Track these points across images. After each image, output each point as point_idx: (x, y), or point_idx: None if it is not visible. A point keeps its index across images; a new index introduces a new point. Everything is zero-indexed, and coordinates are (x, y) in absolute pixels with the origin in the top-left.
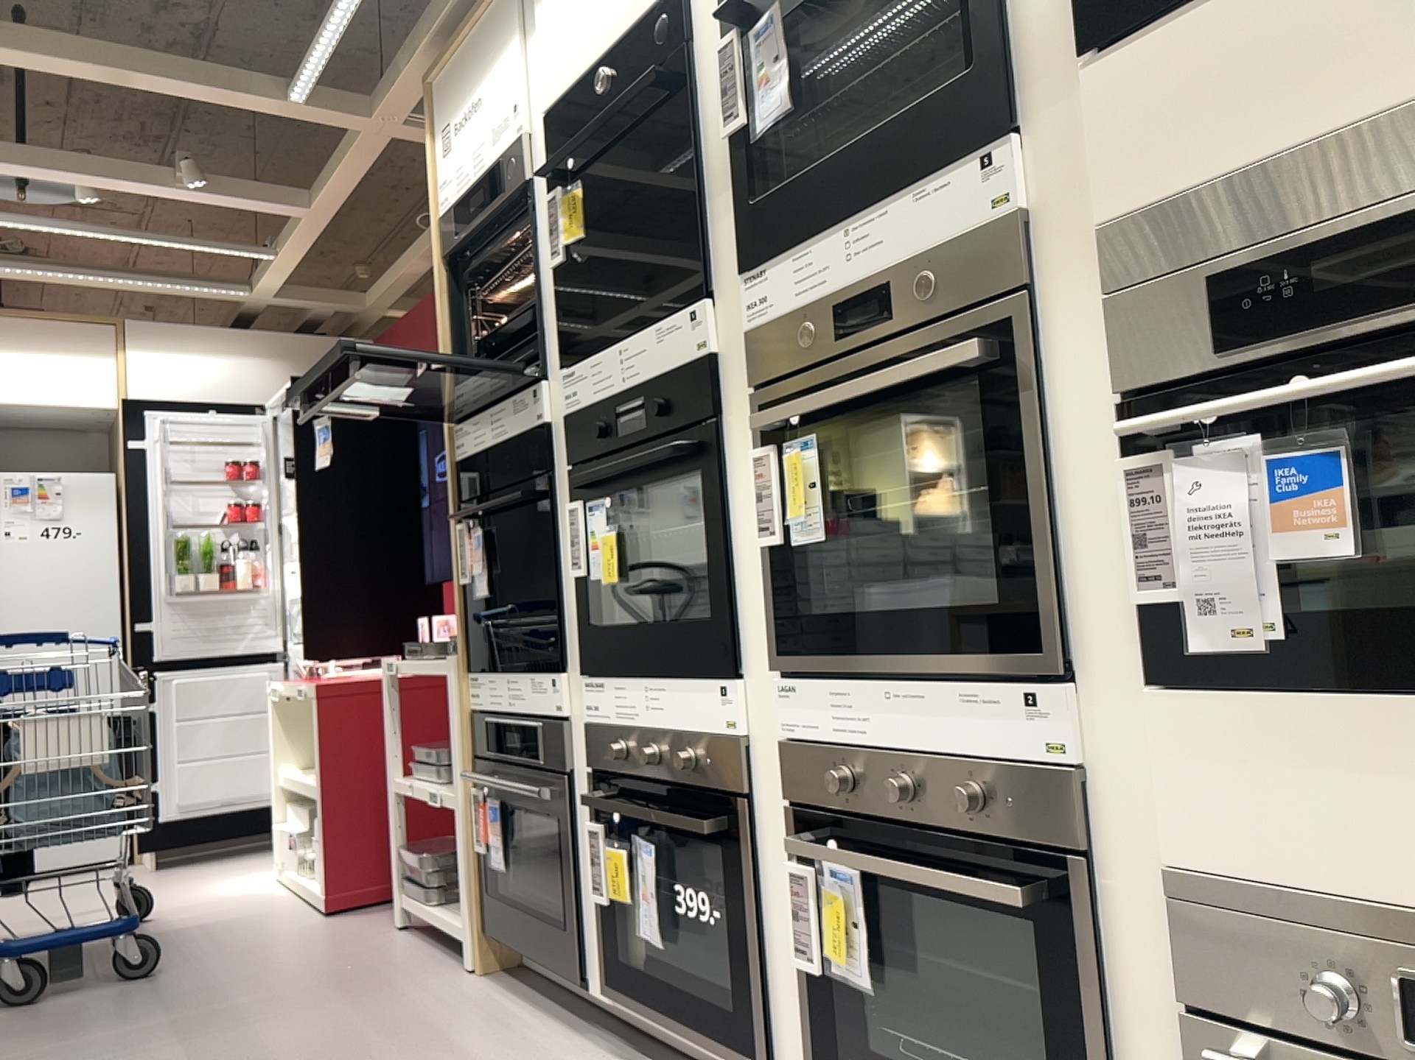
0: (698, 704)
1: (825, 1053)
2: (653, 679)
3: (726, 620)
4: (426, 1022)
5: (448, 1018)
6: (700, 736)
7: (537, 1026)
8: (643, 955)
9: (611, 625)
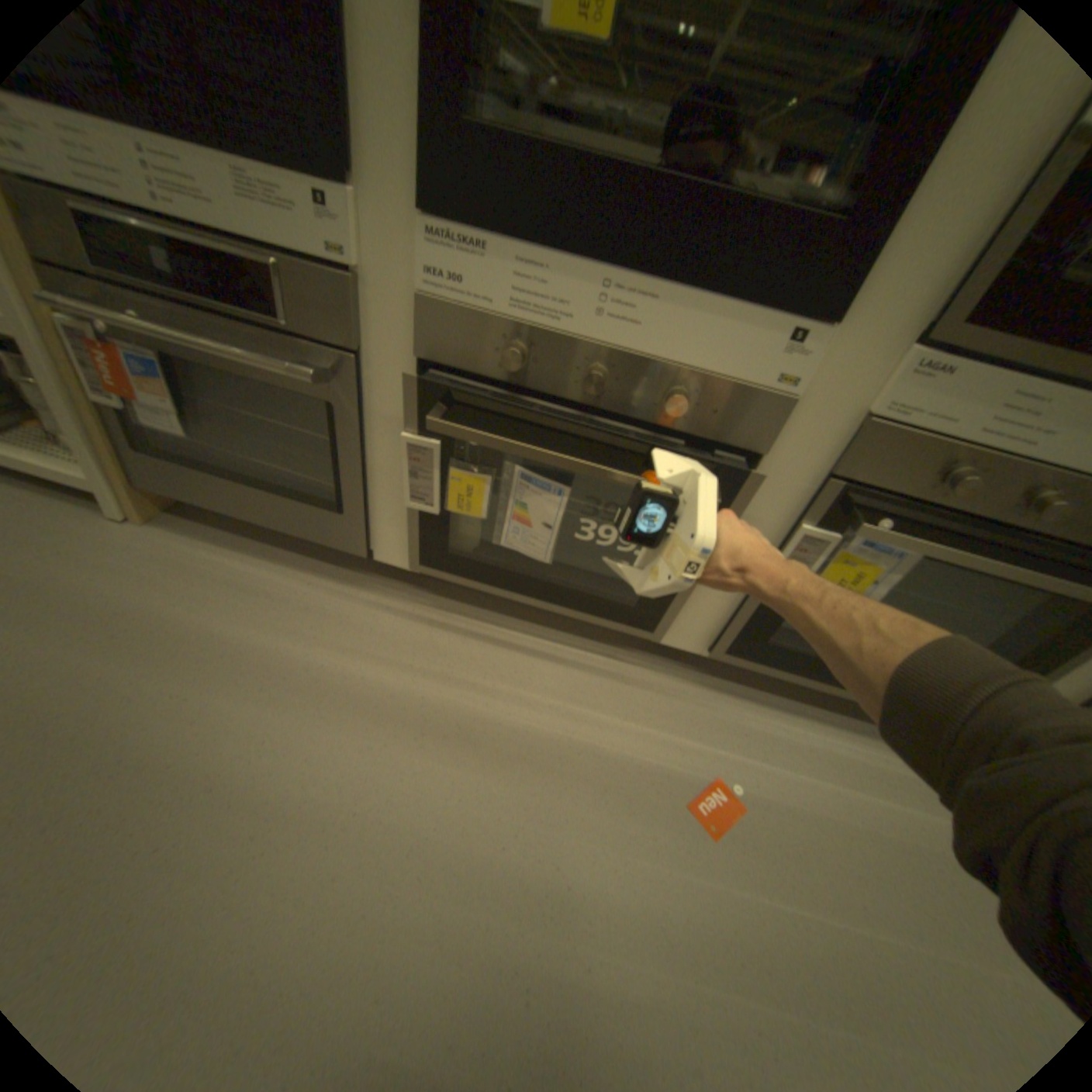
0: (732, 331)
1: (744, 631)
2: (632, 266)
3: (883, 226)
4: (148, 612)
5: (173, 599)
6: (717, 373)
7: (300, 583)
8: (462, 533)
9: (490, 118)
